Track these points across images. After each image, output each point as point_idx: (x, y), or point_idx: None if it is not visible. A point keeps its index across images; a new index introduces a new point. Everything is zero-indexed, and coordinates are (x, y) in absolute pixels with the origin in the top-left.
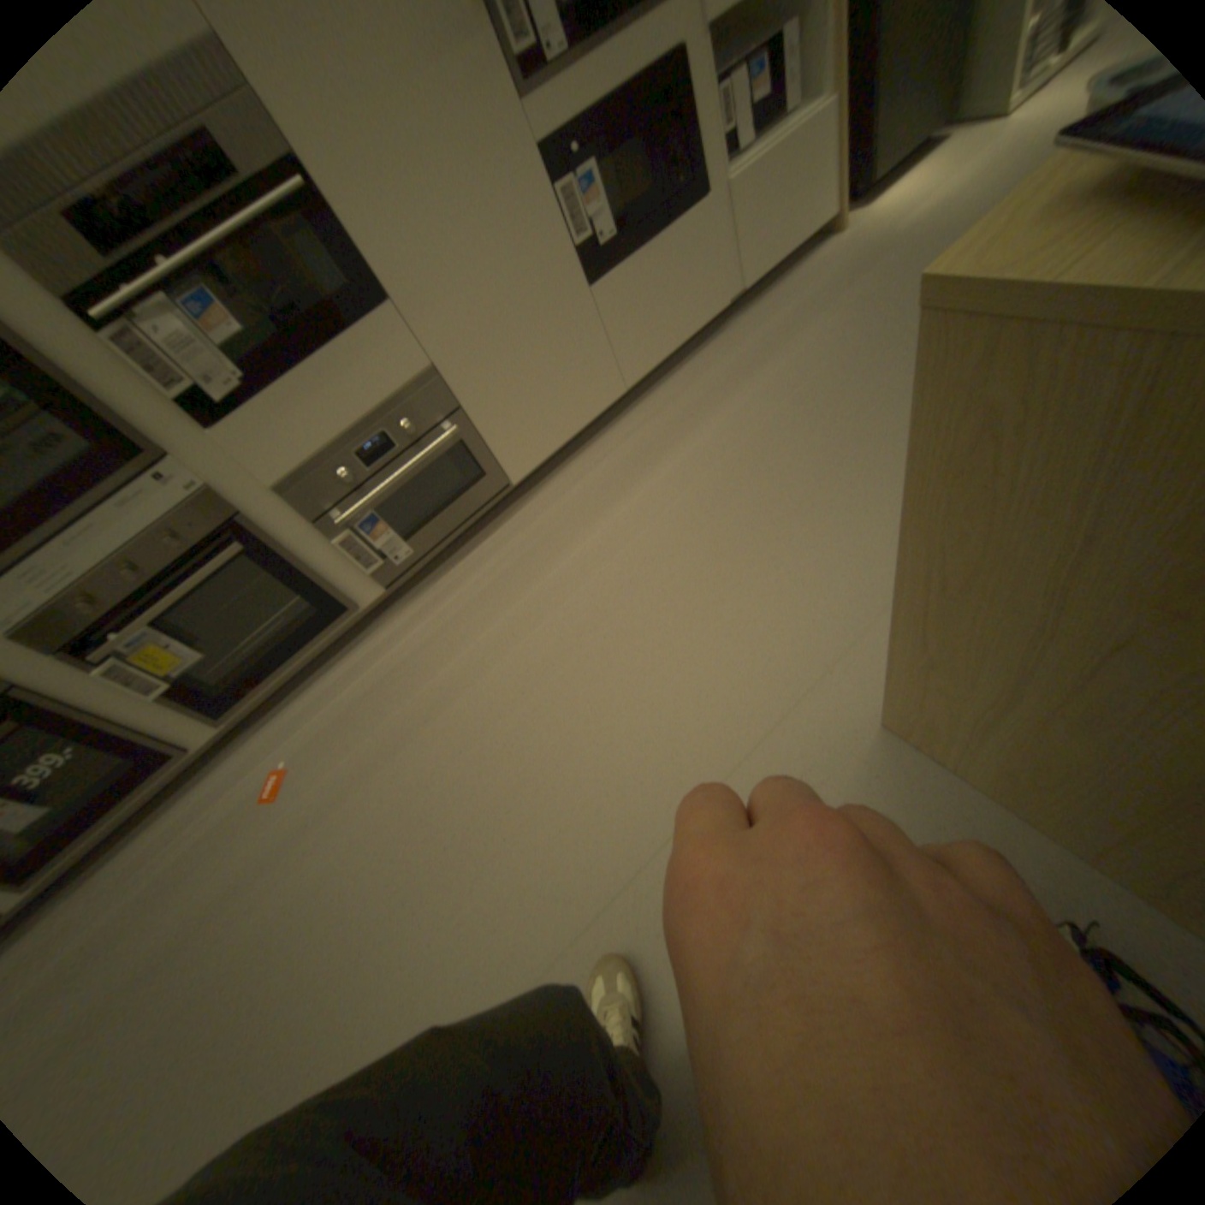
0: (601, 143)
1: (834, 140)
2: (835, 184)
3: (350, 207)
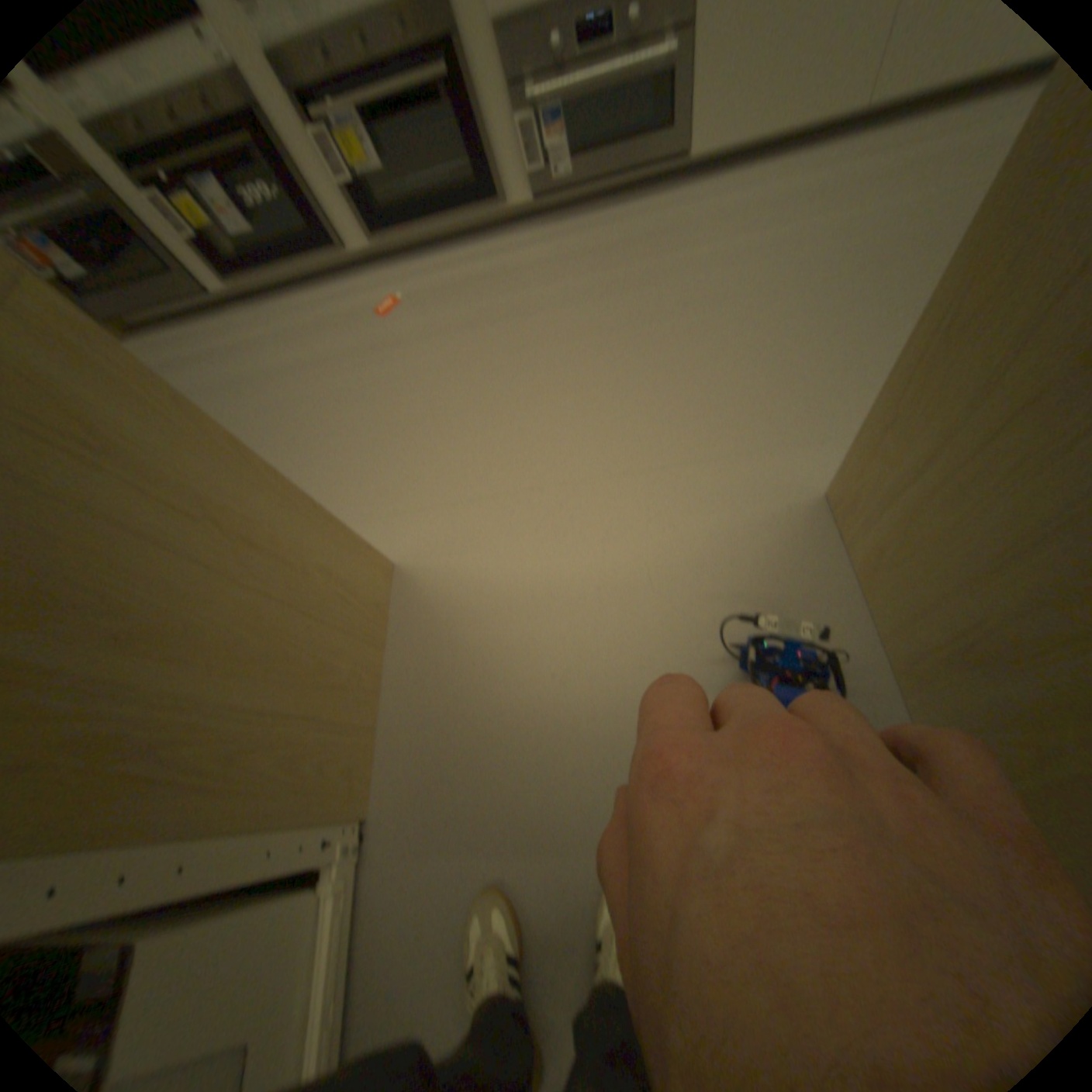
0: None
1: None
2: None
3: None
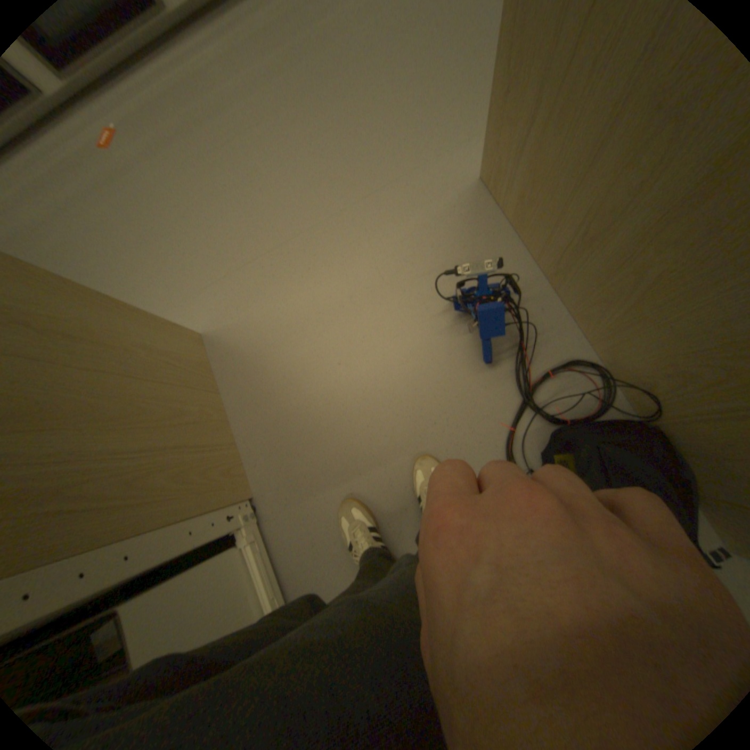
0: None
1: None
2: None
3: None
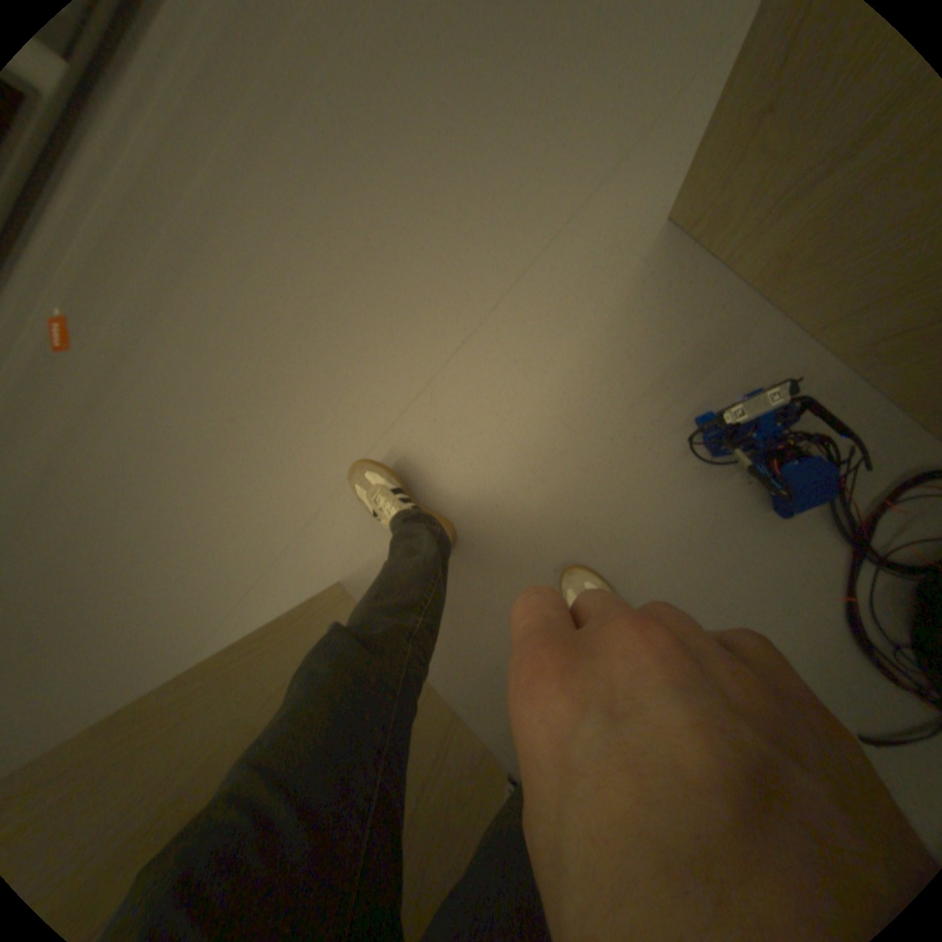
0: None
1: None
2: None
3: None
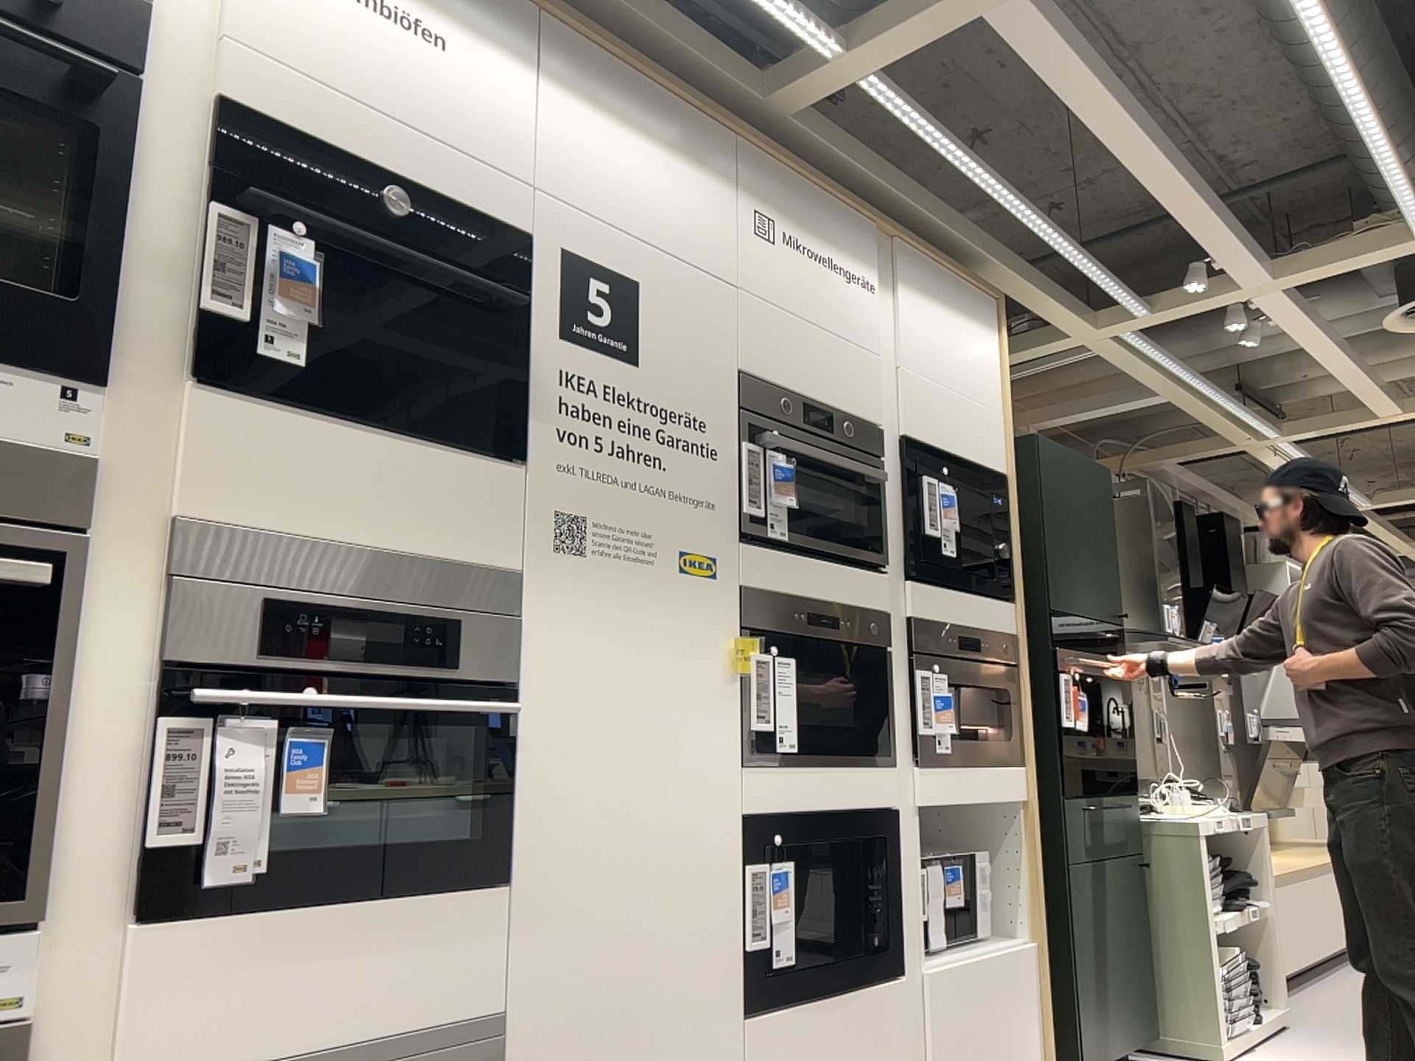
0: (804, 851)
1: (1035, 993)
2: (1039, 1050)
3: (535, 760)
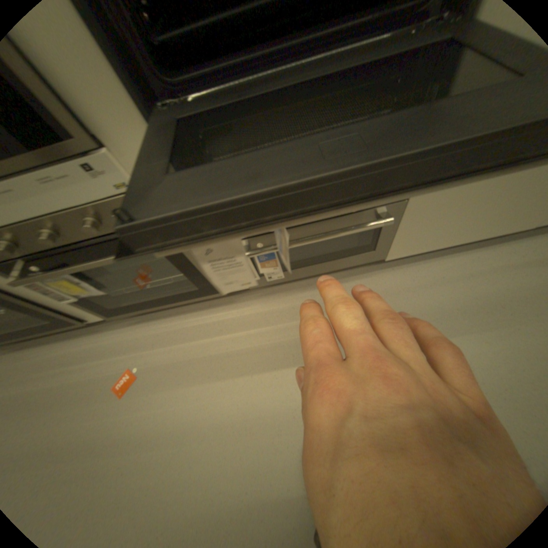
0: None
1: None
2: None
3: None
